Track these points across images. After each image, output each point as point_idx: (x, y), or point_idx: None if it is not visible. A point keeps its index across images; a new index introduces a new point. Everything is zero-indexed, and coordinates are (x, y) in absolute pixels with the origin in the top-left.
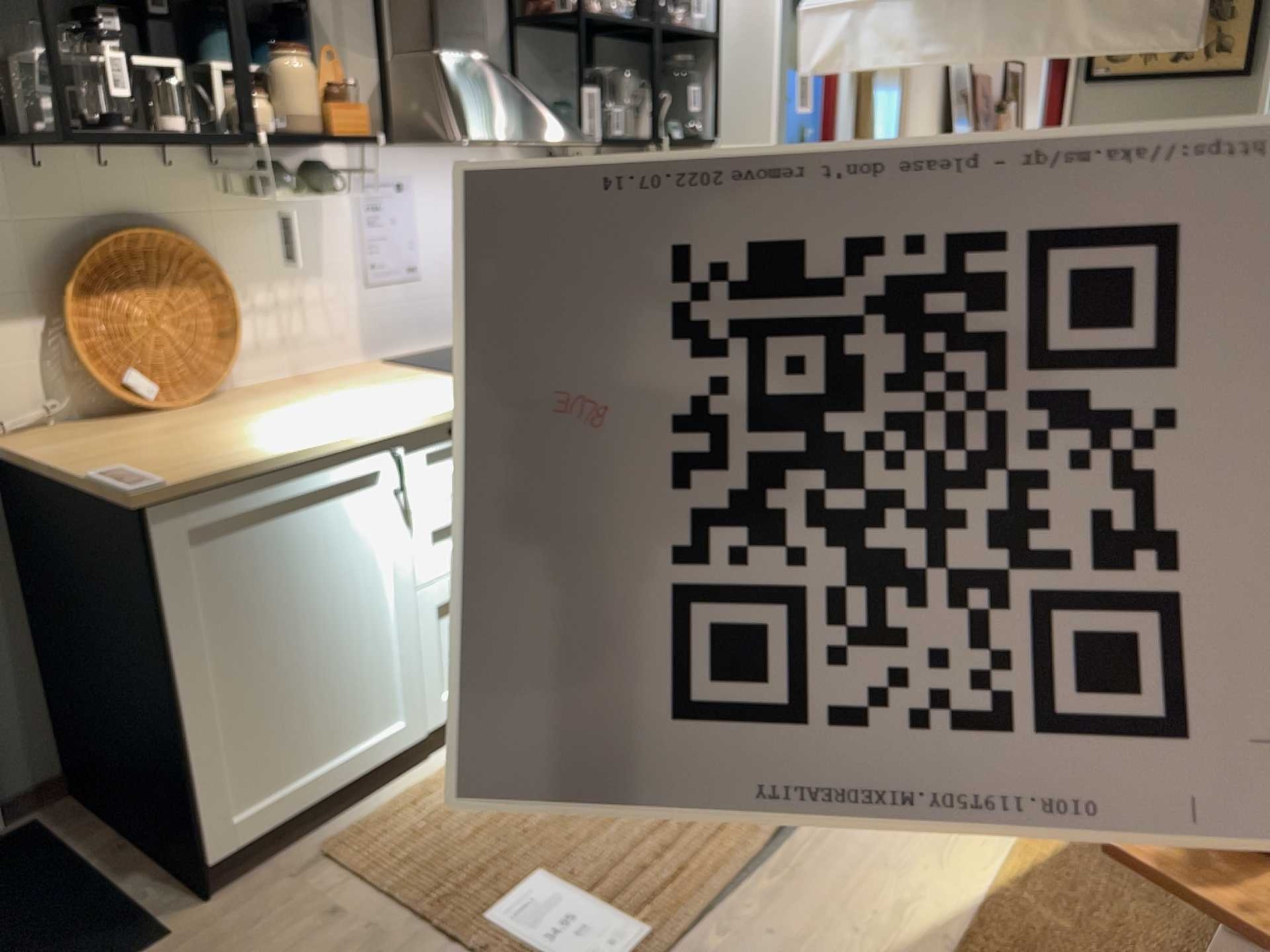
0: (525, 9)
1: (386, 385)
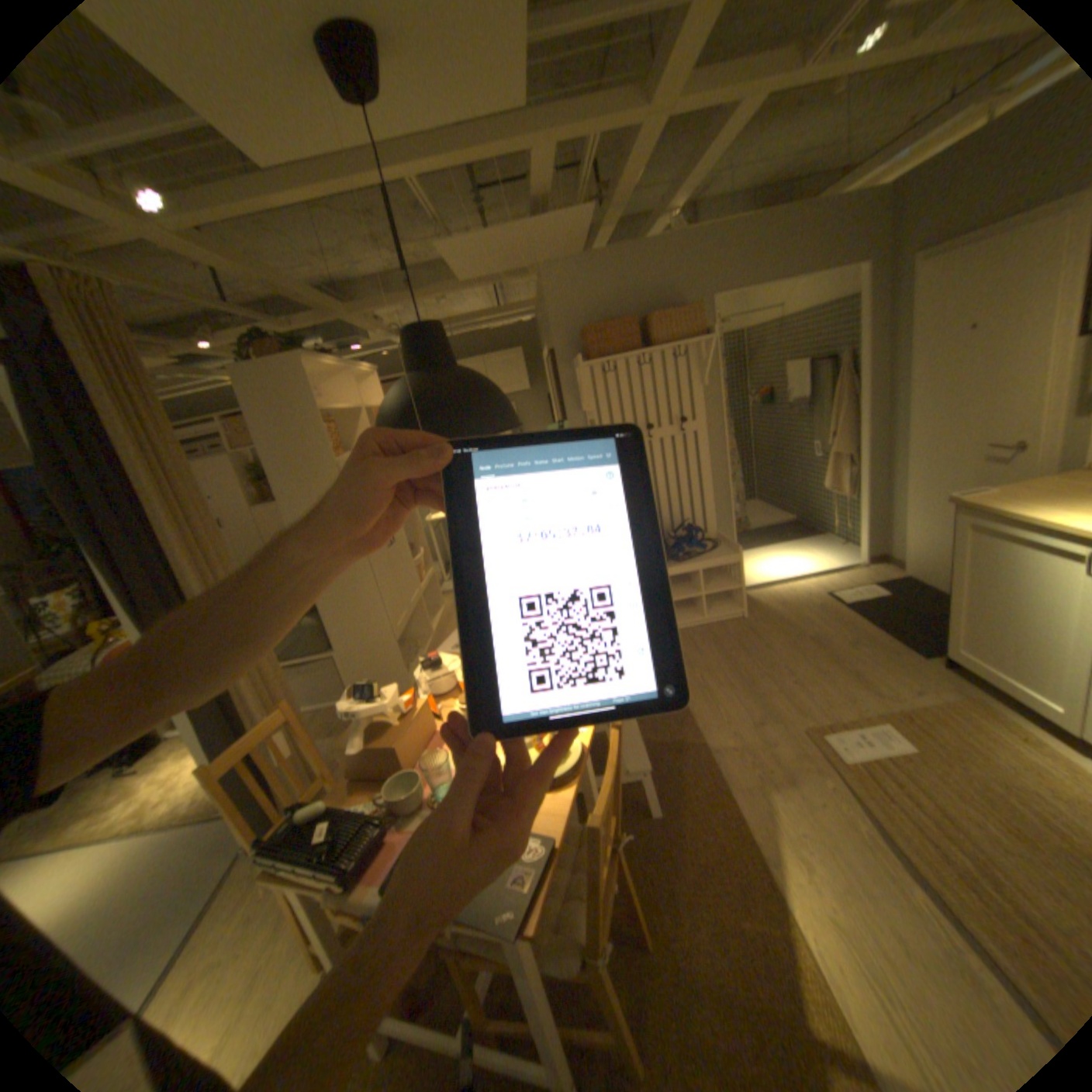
0: None
1: None
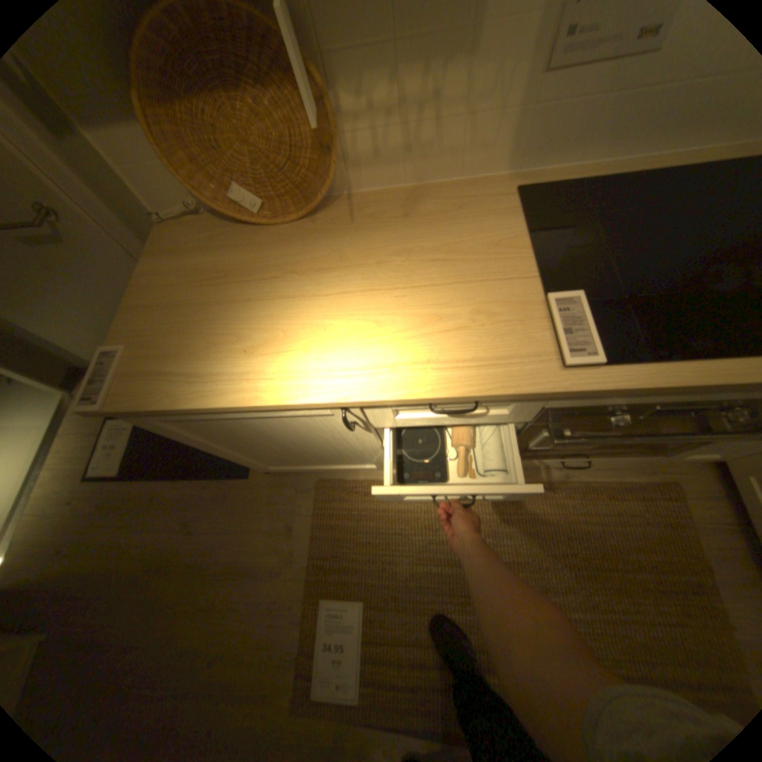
0: None
1: (454, 261)
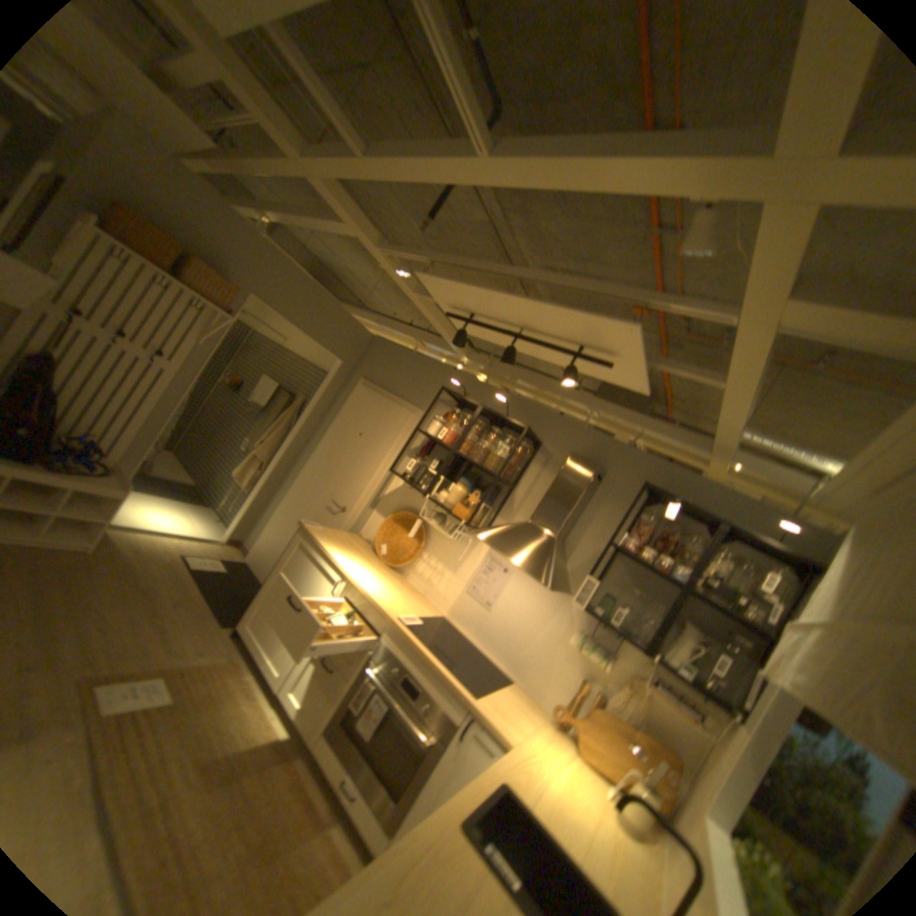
0: (634, 551)
1: (405, 601)
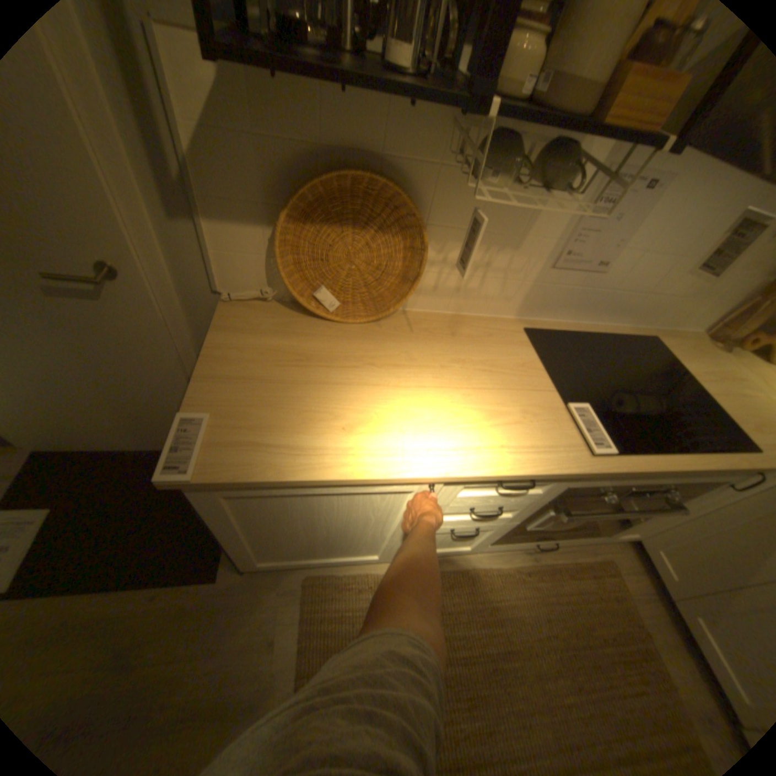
0: None
1: (498, 373)
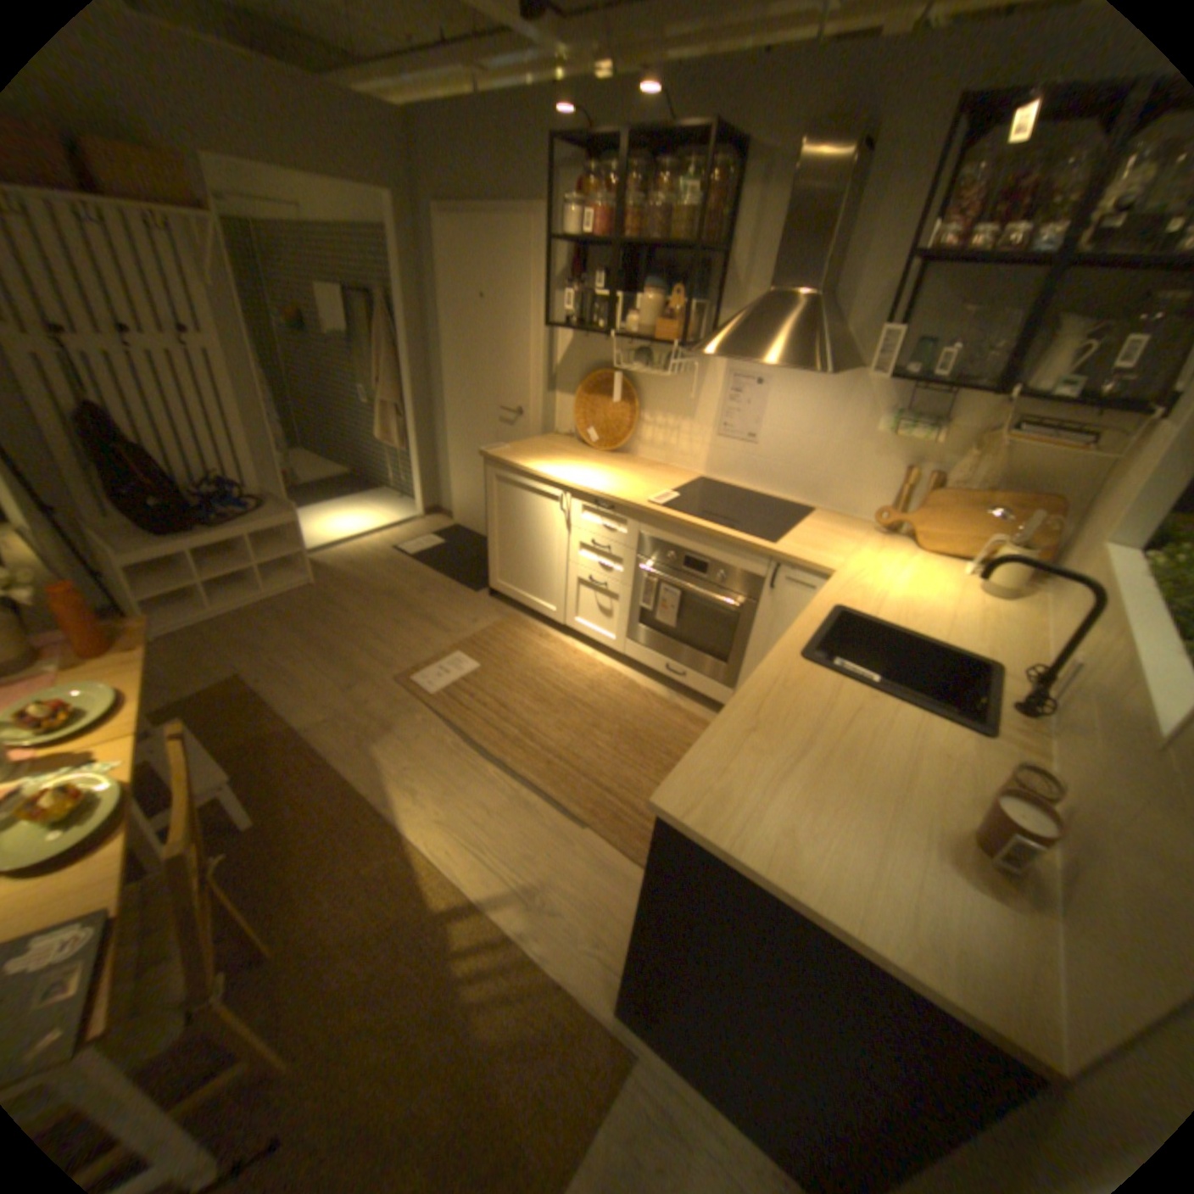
0: (954, 245)
1: (647, 479)
